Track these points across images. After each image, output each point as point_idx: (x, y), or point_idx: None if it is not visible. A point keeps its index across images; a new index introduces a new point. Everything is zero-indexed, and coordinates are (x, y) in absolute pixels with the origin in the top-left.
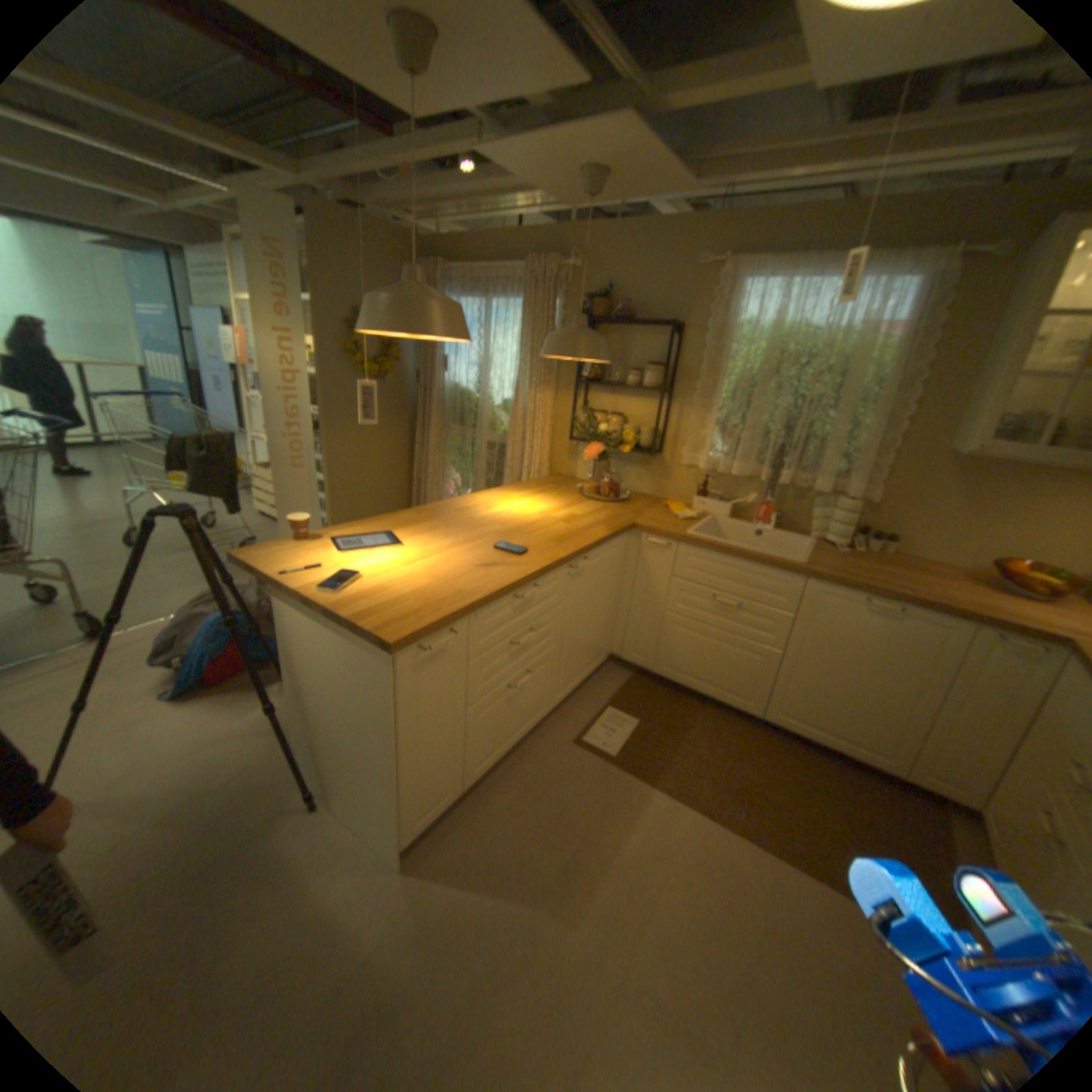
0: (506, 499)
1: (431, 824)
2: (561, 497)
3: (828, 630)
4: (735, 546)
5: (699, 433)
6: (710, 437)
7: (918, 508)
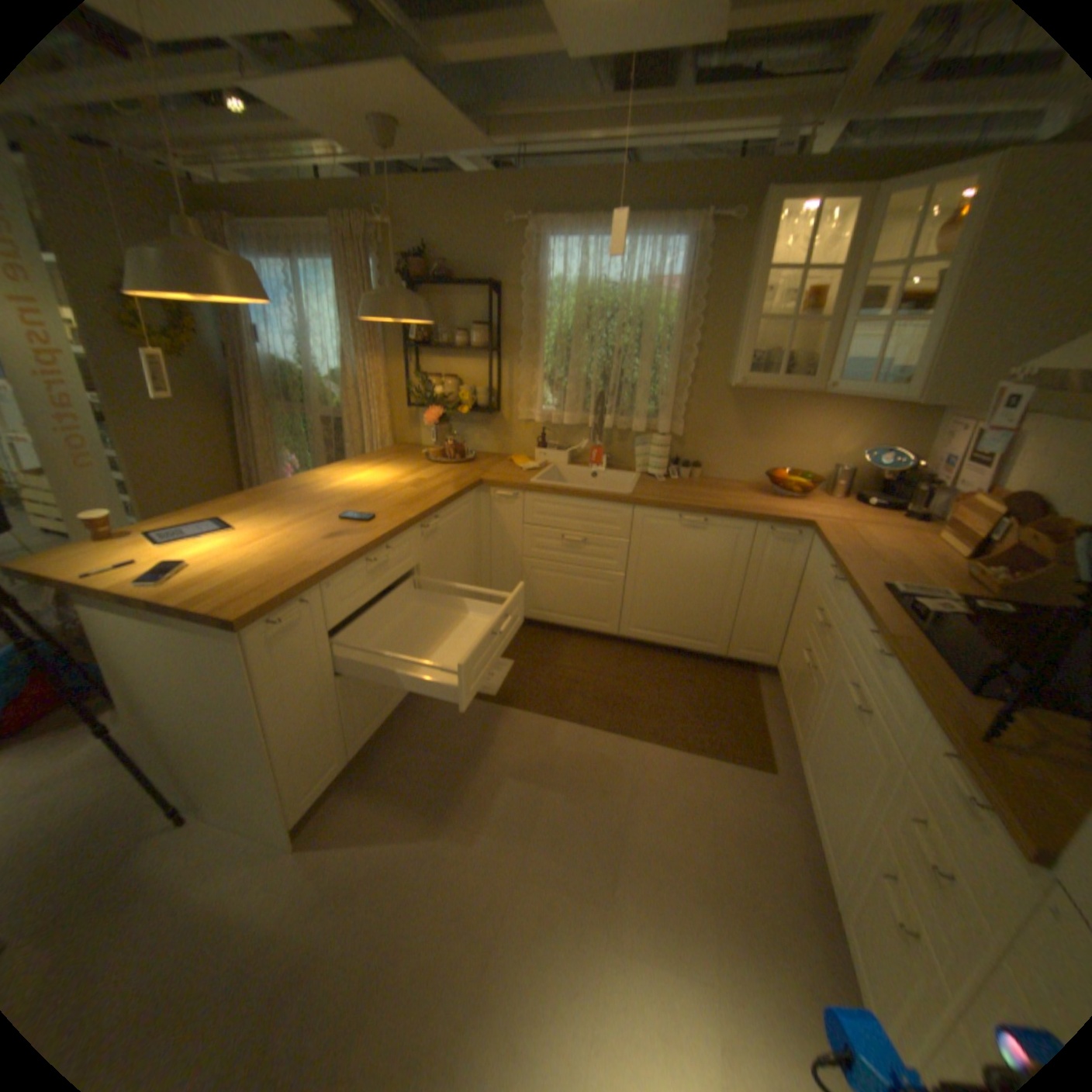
0: (348, 472)
1: (318, 797)
2: (407, 465)
3: (654, 548)
4: (571, 488)
5: (529, 389)
6: (539, 392)
7: (710, 438)
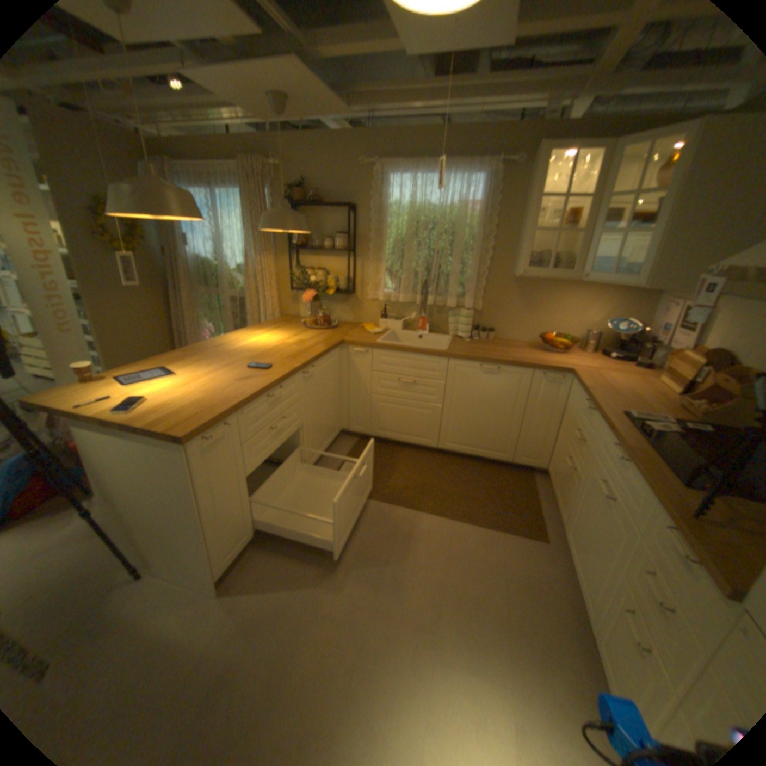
0: (251, 335)
1: (234, 559)
2: (291, 329)
3: (463, 387)
4: (406, 346)
5: (376, 277)
6: (383, 279)
7: (501, 311)
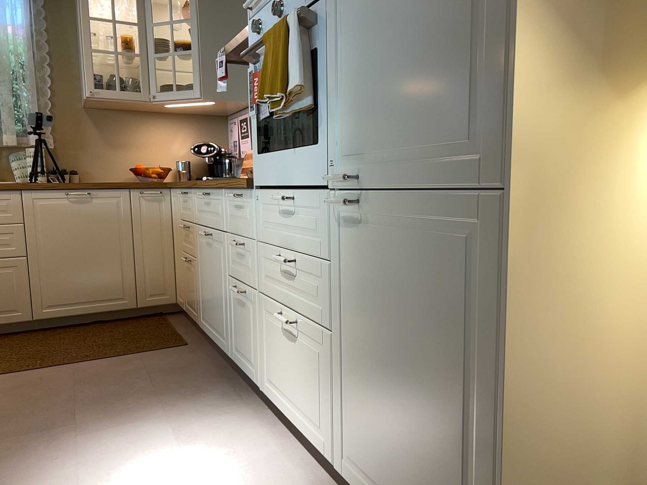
0: None
1: None
2: None
3: (49, 226)
4: None
5: None
6: None
7: (79, 150)
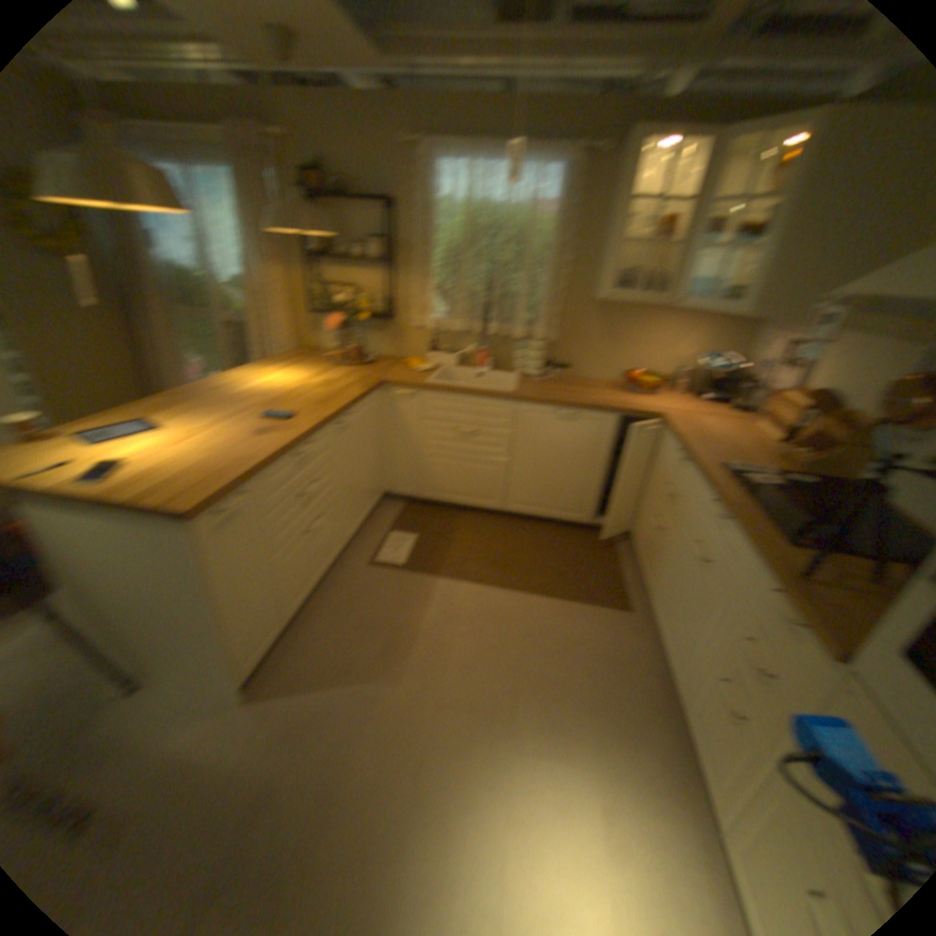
0: (264, 372)
1: (265, 654)
2: (317, 364)
3: (536, 437)
4: (466, 386)
5: (425, 297)
6: (434, 300)
7: (580, 342)
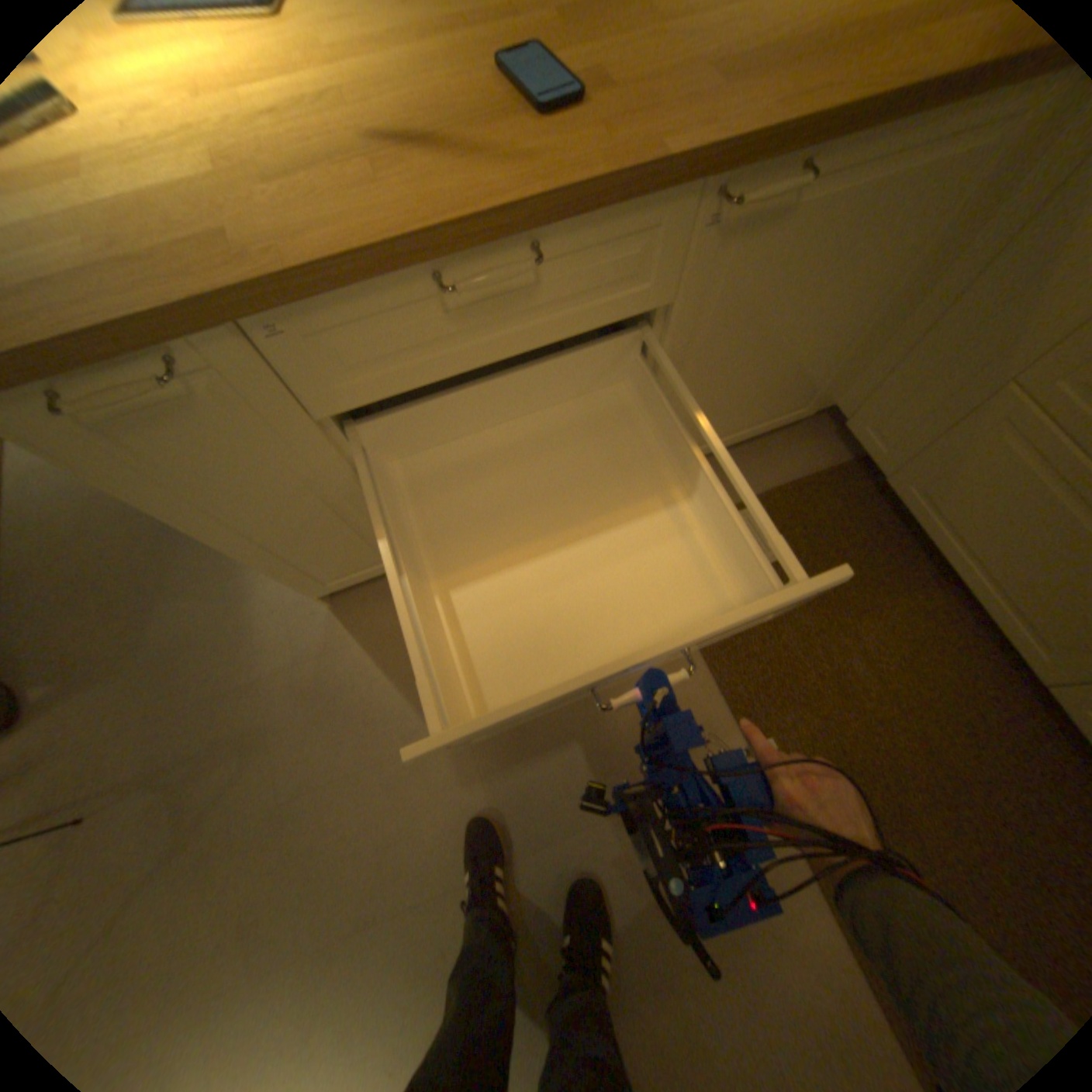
0: None
1: (366, 580)
2: None
3: None
4: None
5: None
6: None
7: None
